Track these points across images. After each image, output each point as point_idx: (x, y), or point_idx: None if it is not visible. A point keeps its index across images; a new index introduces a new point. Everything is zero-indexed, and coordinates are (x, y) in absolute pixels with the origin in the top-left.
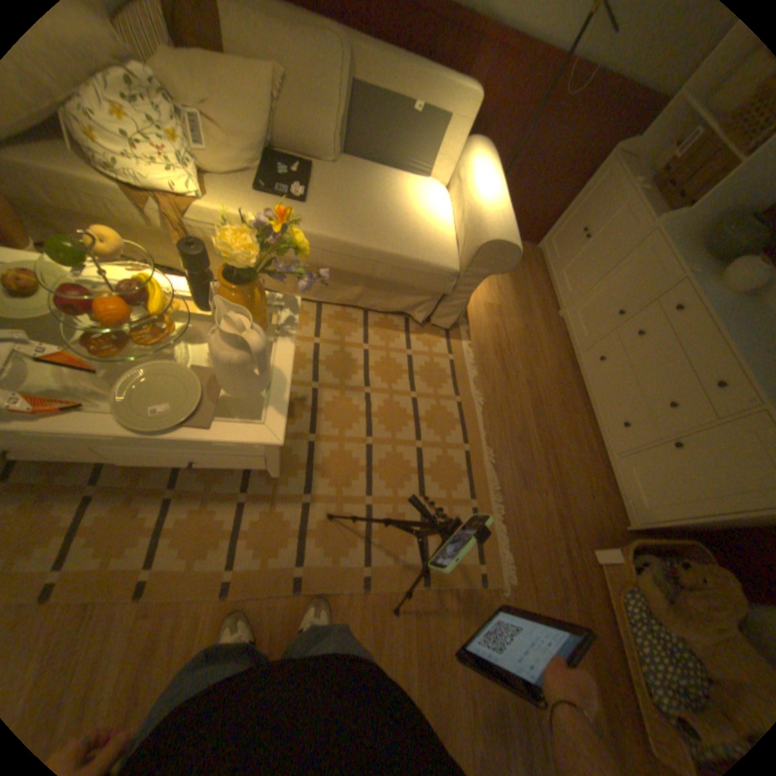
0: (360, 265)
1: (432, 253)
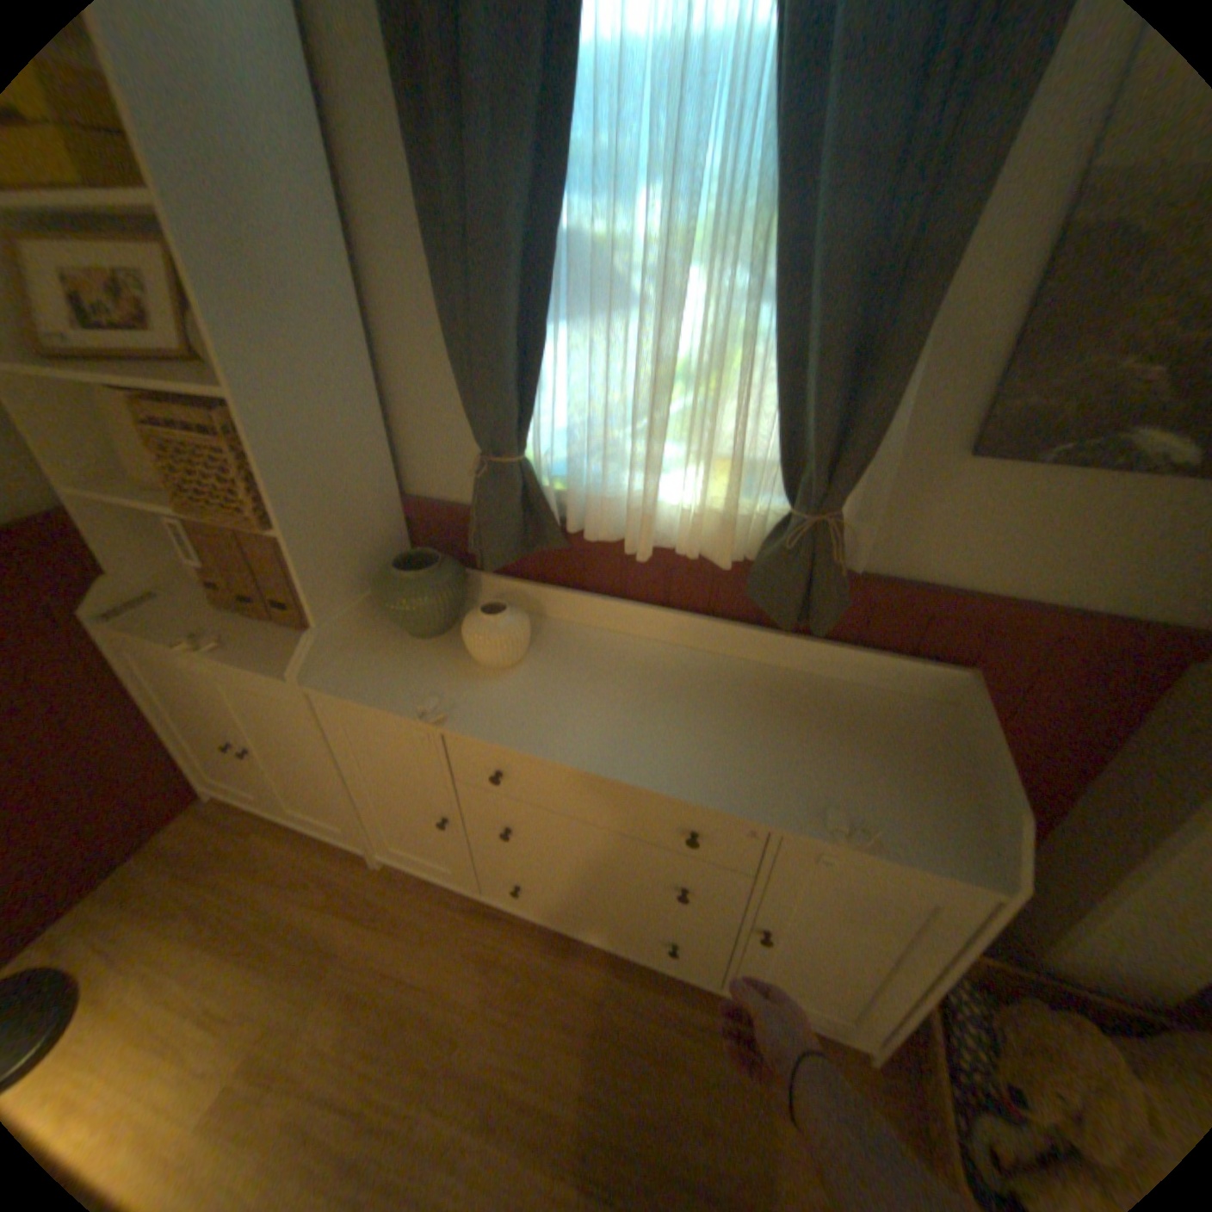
0: None
1: None
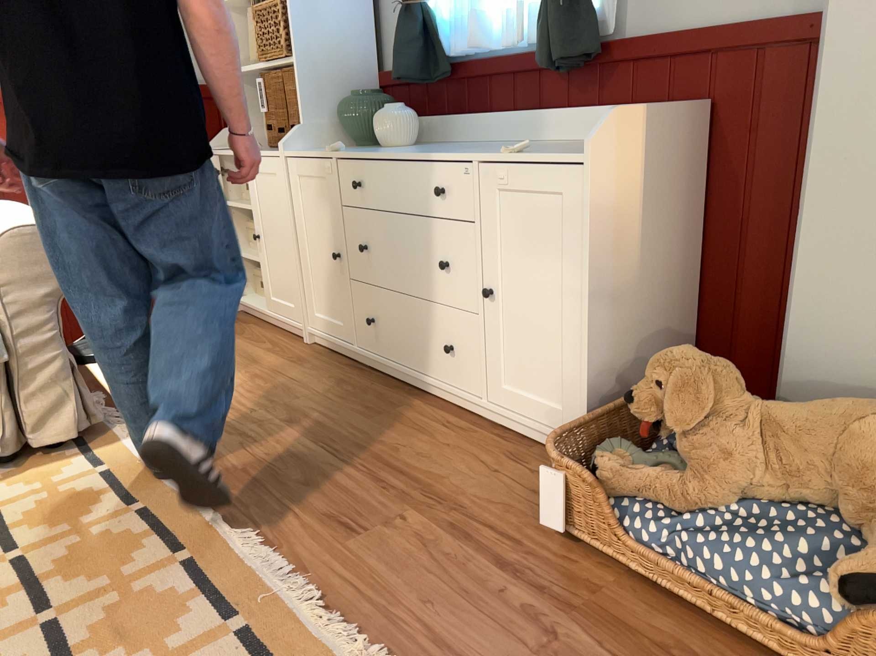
0: None
1: None
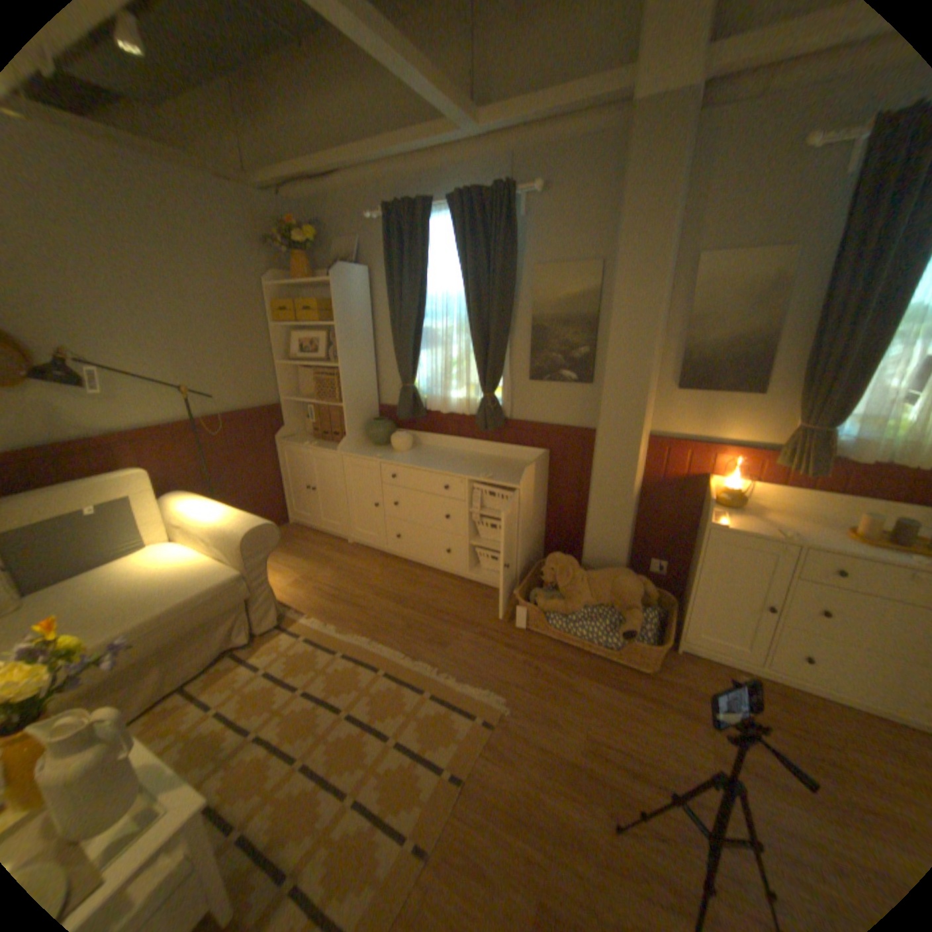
0: (136, 646)
1: (202, 581)
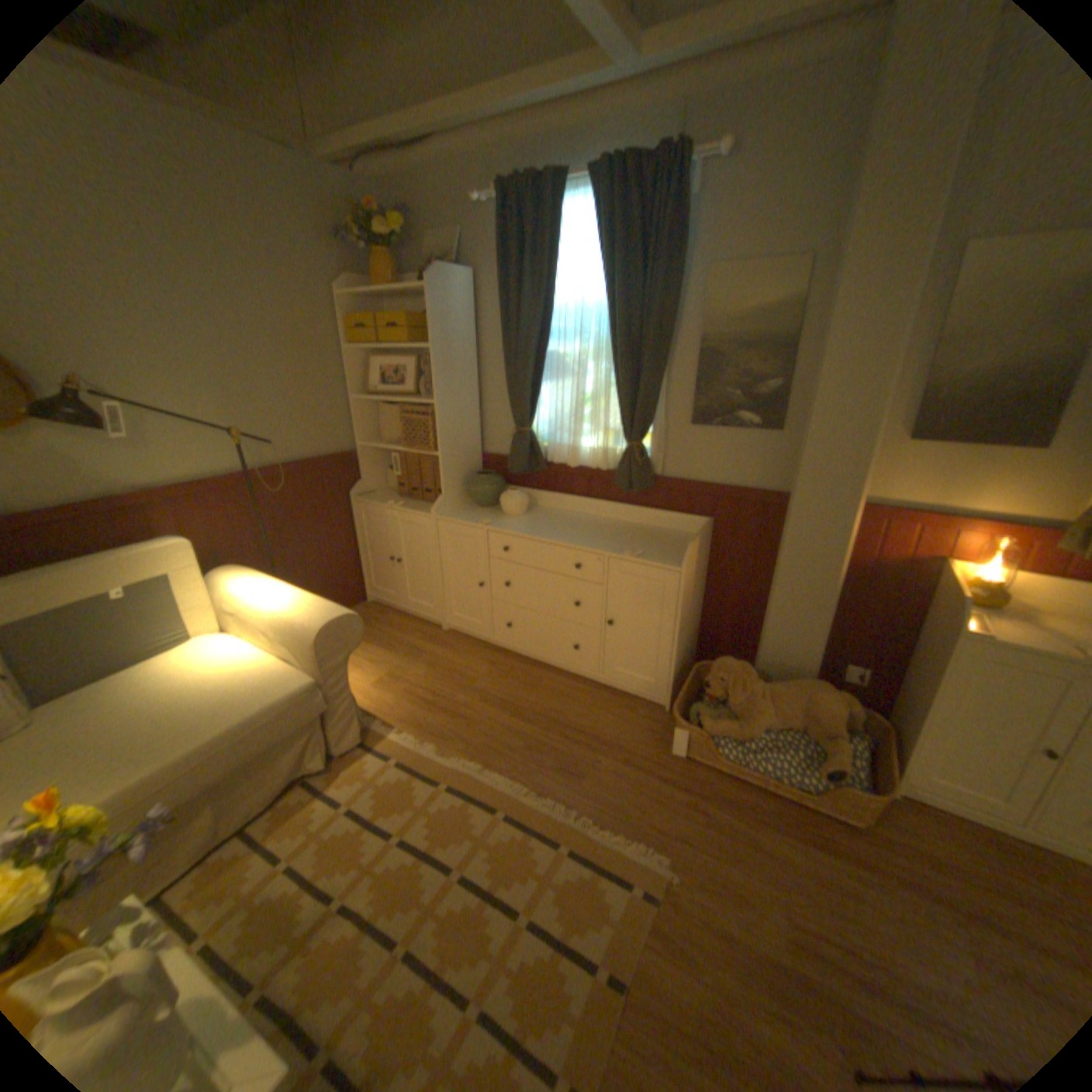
0: (183, 784)
1: (266, 691)
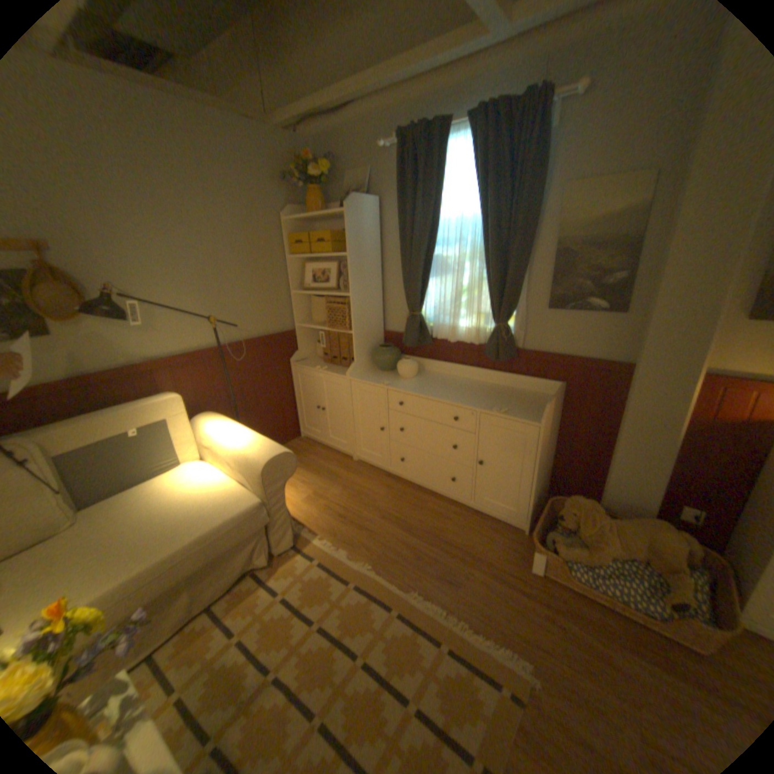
0: (168, 576)
1: (227, 507)
